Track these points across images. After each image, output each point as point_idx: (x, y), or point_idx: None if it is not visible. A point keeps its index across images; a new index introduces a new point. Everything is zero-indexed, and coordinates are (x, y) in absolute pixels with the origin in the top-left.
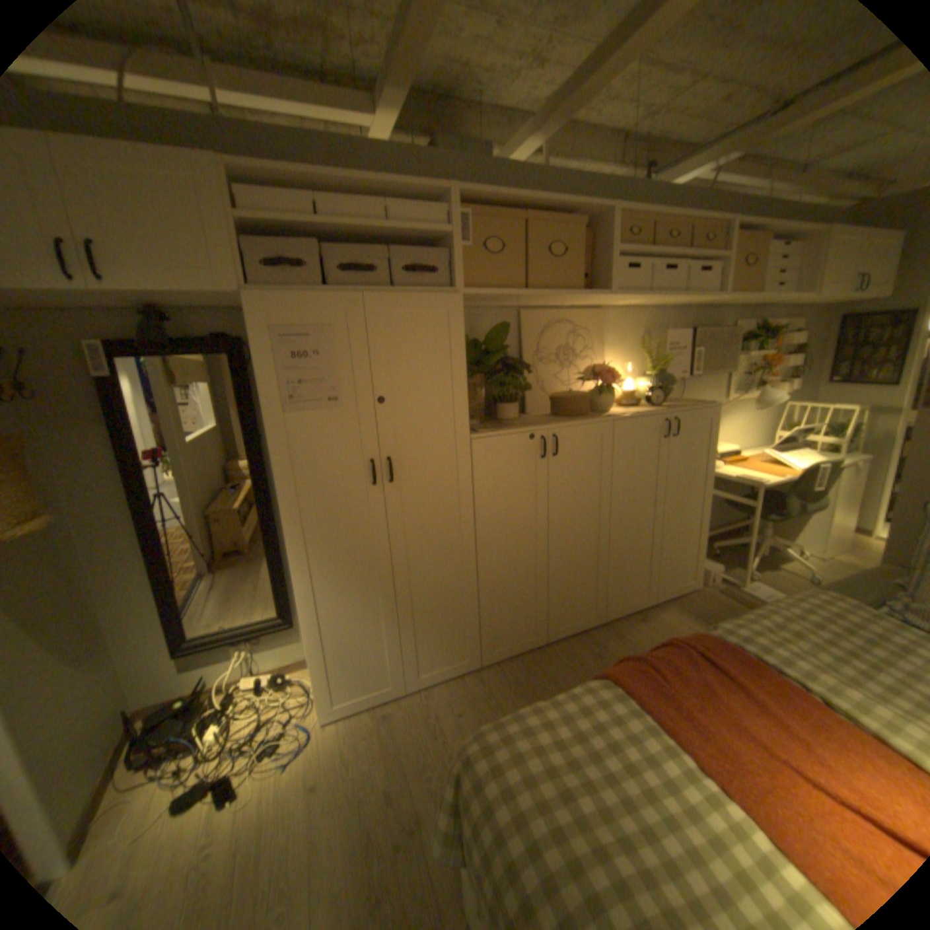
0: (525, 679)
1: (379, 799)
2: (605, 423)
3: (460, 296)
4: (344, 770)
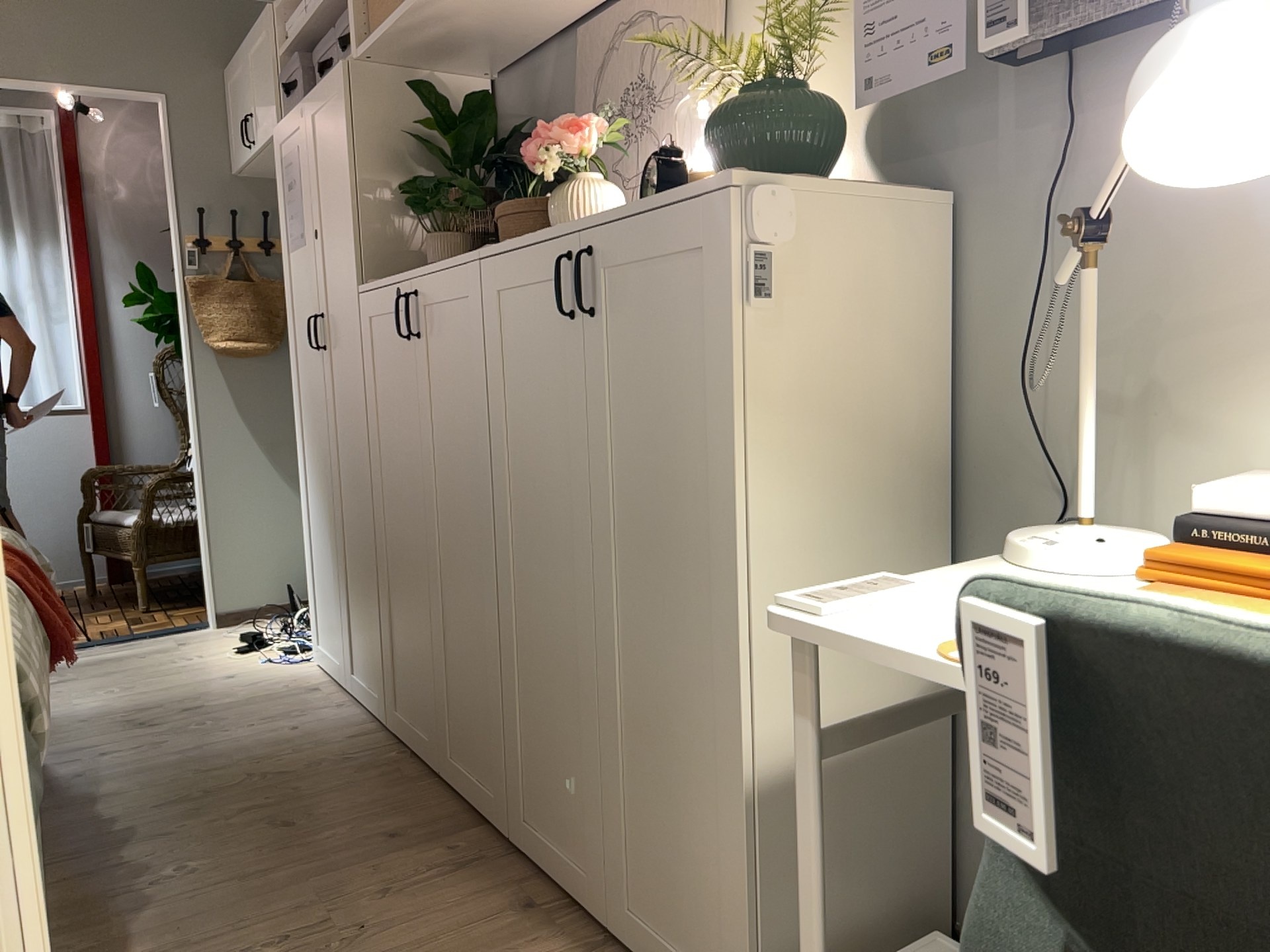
0: (349, 768)
1: (192, 706)
2: (466, 265)
3: (345, 63)
4: (243, 685)
